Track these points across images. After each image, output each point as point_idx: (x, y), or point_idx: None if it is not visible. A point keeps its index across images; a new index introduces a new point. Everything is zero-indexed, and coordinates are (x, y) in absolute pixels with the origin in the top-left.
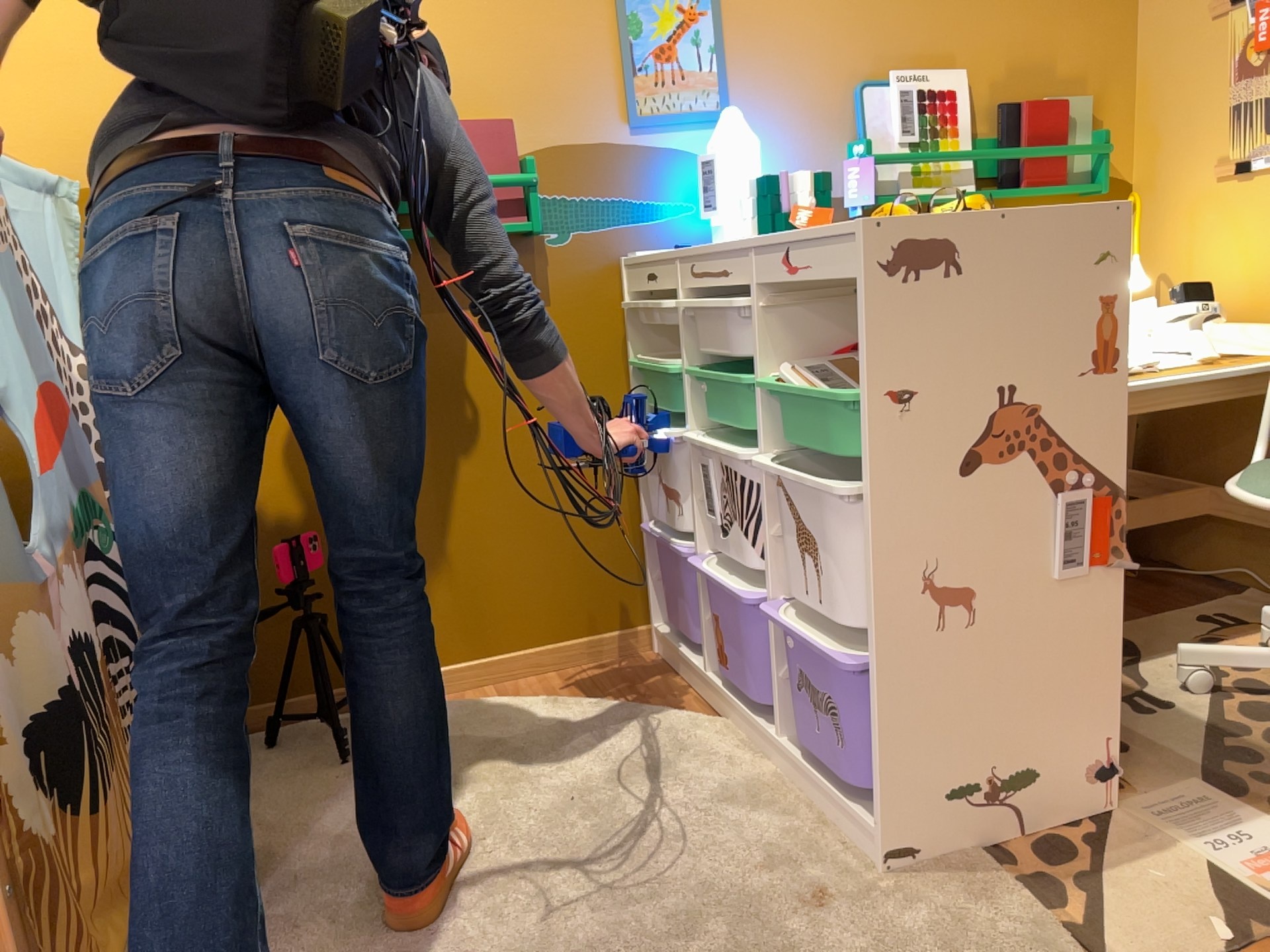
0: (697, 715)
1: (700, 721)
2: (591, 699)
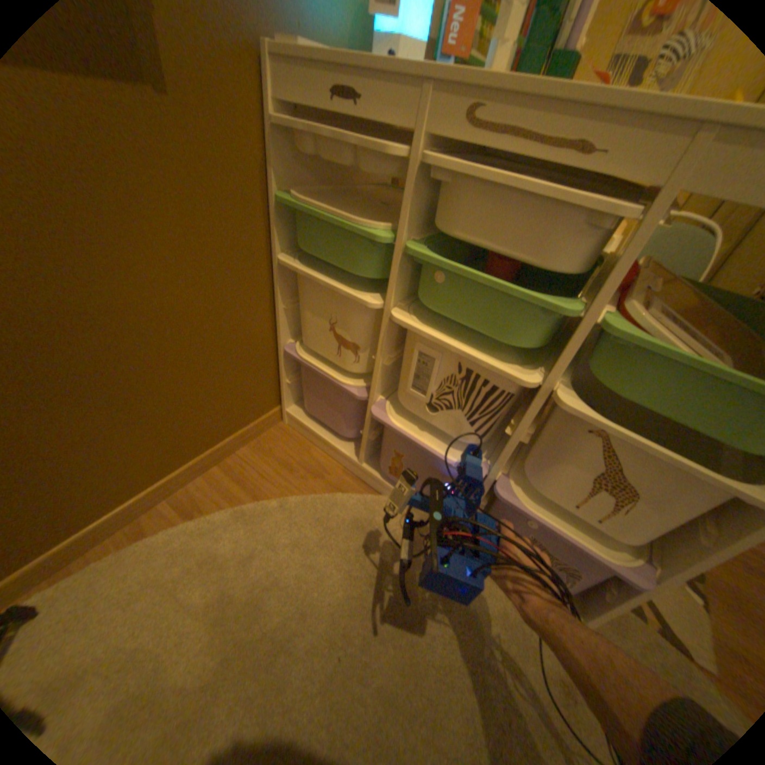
0: (360, 490)
1: (372, 501)
2: (271, 495)
